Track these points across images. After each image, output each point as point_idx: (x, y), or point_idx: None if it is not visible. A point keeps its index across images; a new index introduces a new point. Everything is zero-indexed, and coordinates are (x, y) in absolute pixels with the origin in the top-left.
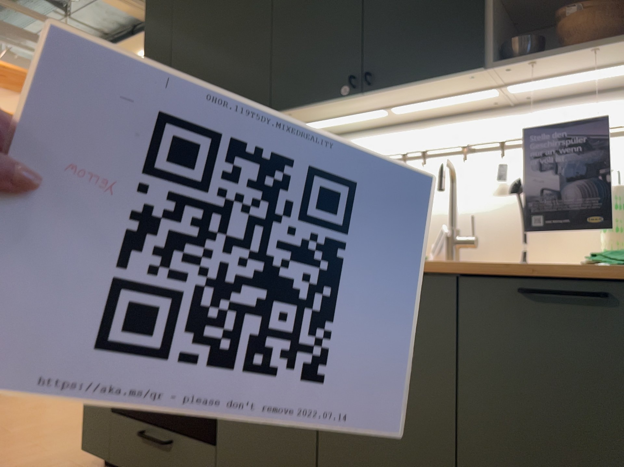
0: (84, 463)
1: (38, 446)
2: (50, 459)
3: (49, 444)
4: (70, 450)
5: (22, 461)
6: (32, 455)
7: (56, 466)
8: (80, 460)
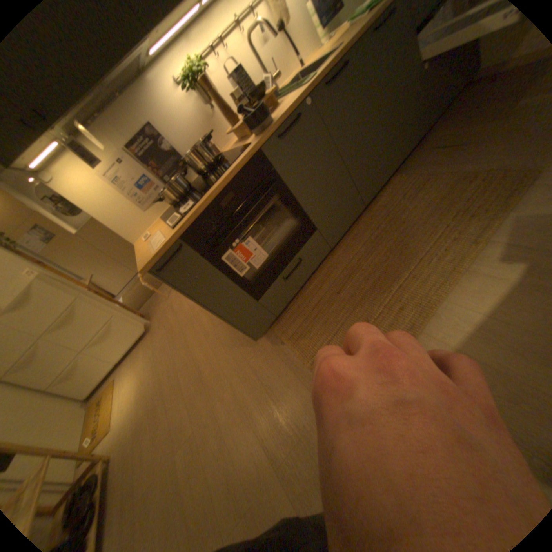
0: (252, 349)
1: (219, 394)
2: (240, 375)
3: (218, 388)
4: (232, 368)
5: (239, 392)
6: (231, 391)
7: (251, 365)
8: (247, 354)
